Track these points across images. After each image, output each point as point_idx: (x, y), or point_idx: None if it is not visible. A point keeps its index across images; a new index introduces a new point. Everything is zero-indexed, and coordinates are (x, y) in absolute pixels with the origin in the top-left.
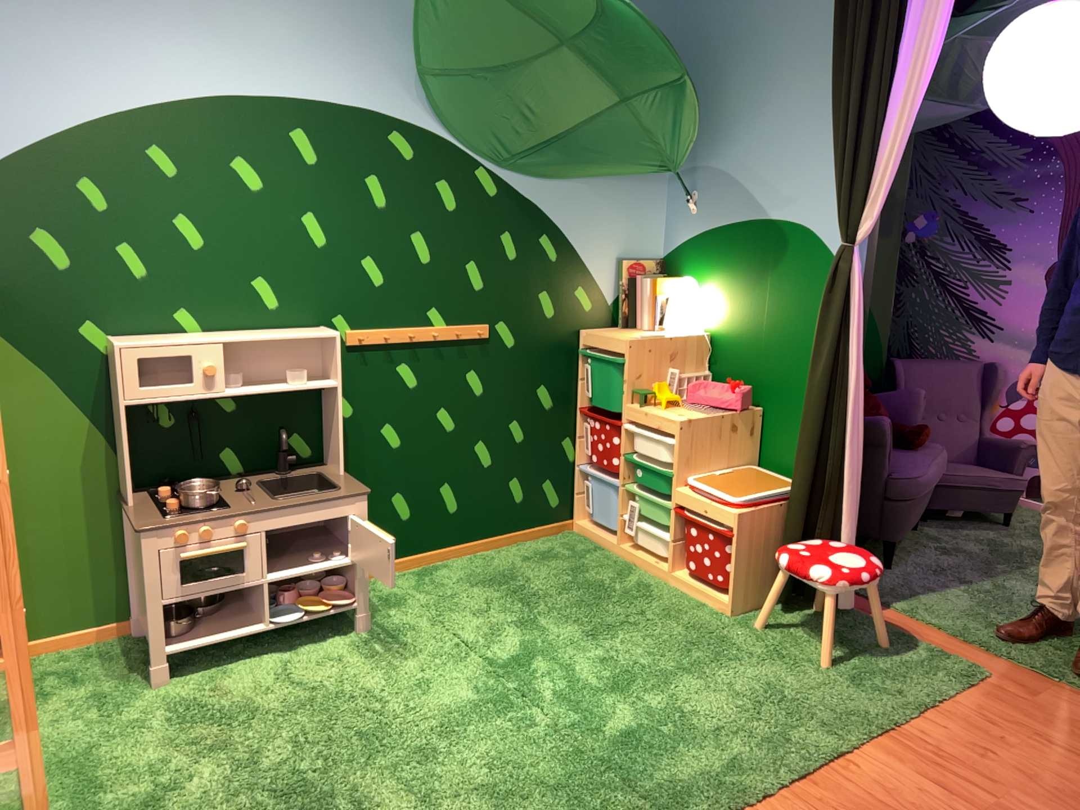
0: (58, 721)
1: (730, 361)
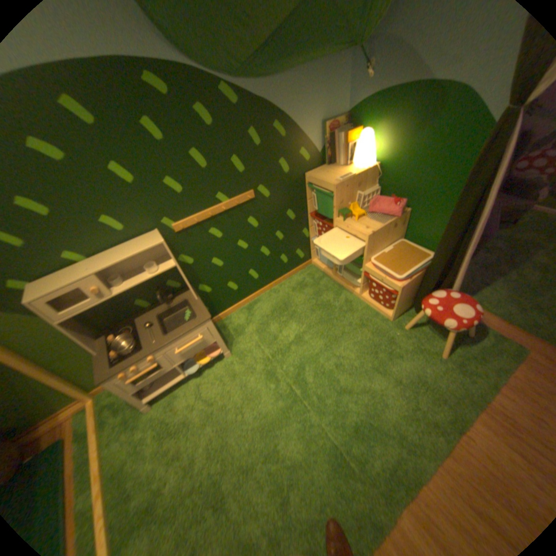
0: (109, 443)
1: (391, 180)
